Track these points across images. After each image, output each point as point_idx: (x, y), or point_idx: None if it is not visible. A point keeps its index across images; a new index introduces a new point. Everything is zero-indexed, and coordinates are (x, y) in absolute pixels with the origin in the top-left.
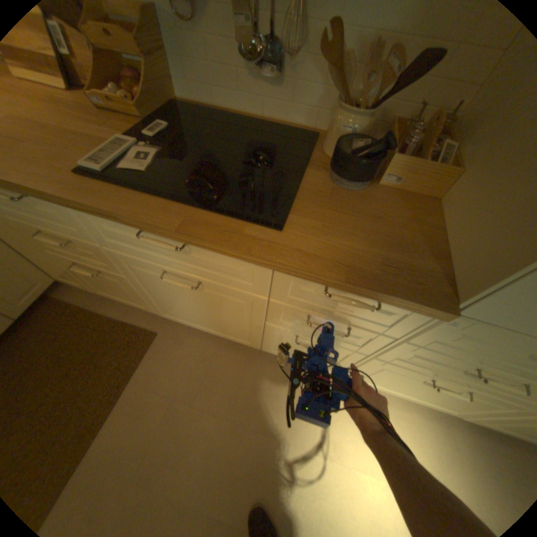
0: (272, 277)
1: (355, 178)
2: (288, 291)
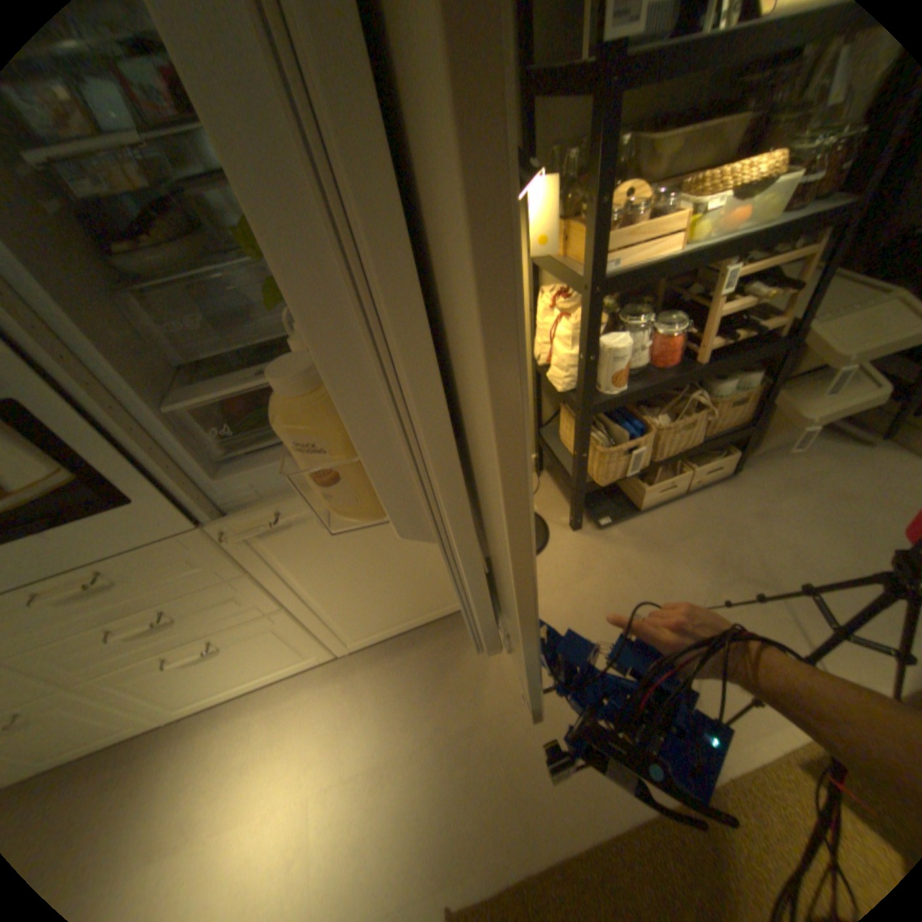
0: None
1: None
2: None
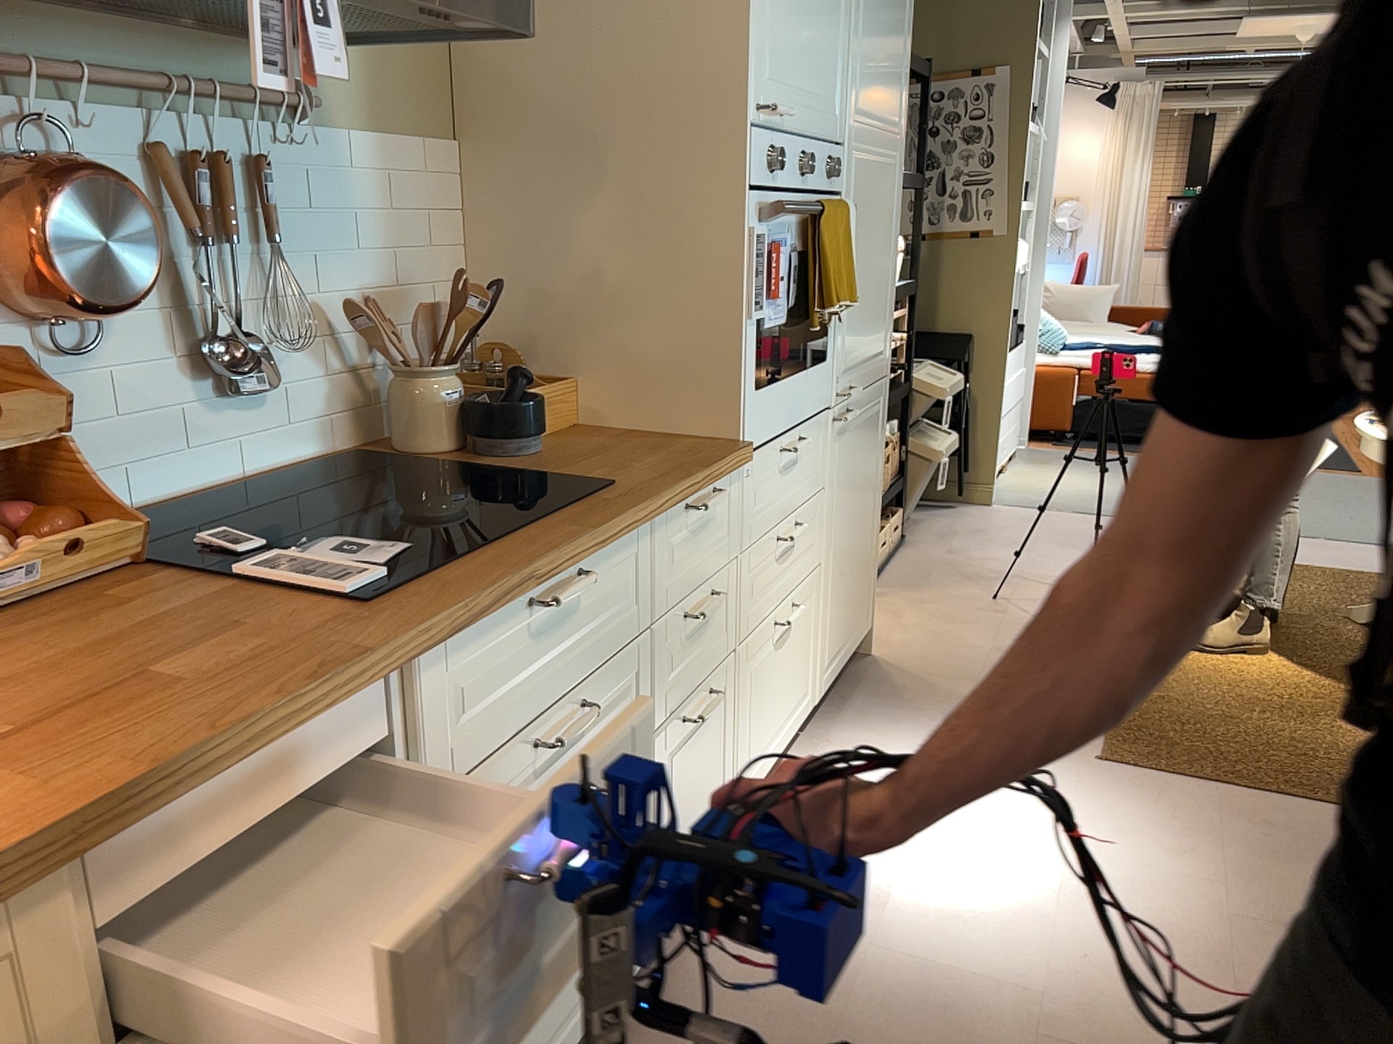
0: (651, 552)
1: (540, 430)
2: (664, 572)
